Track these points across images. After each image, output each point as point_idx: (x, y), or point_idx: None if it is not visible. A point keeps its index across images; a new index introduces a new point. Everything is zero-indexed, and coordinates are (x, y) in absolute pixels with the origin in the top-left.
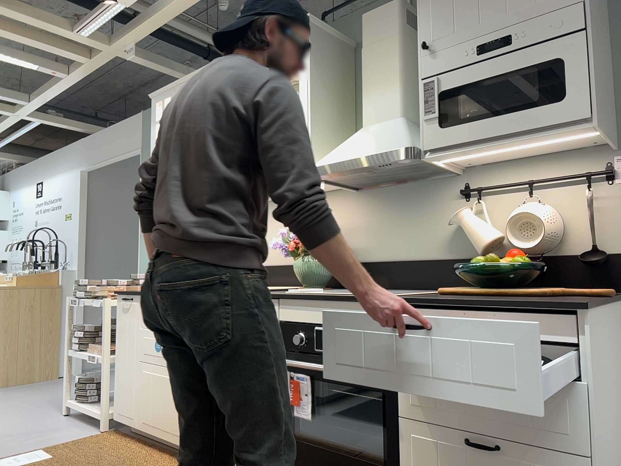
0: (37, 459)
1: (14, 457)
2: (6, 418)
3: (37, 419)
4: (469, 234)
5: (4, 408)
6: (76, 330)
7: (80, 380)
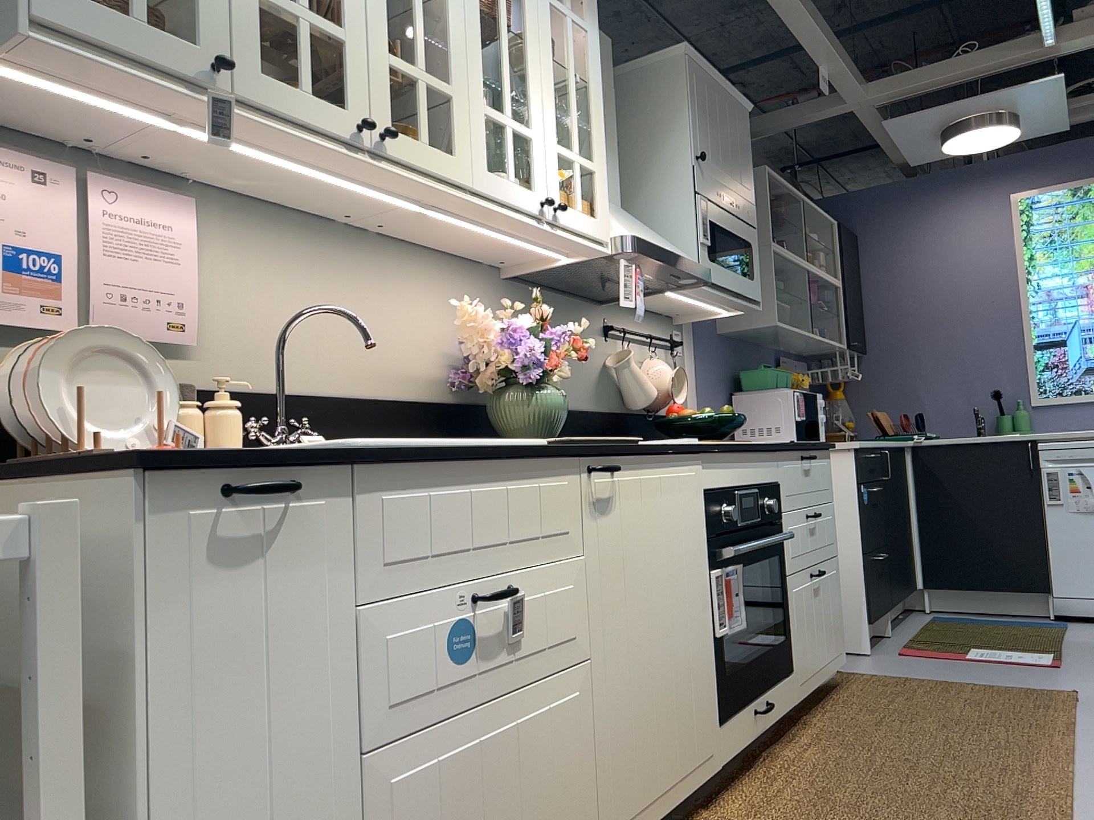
0: None
1: None
2: None
3: None
4: (636, 383)
5: None
6: None
7: None
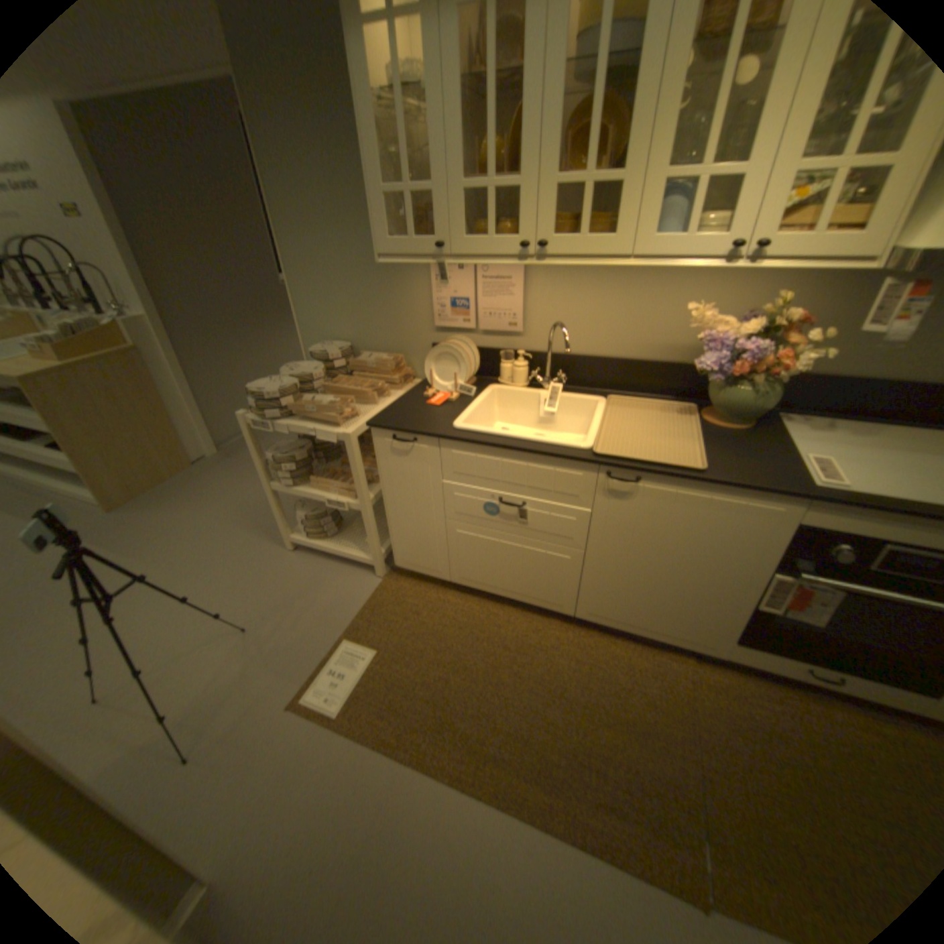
0: (363, 662)
1: (326, 666)
2: (213, 576)
3: (263, 567)
4: None
5: (188, 554)
6: (278, 462)
7: (308, 518)
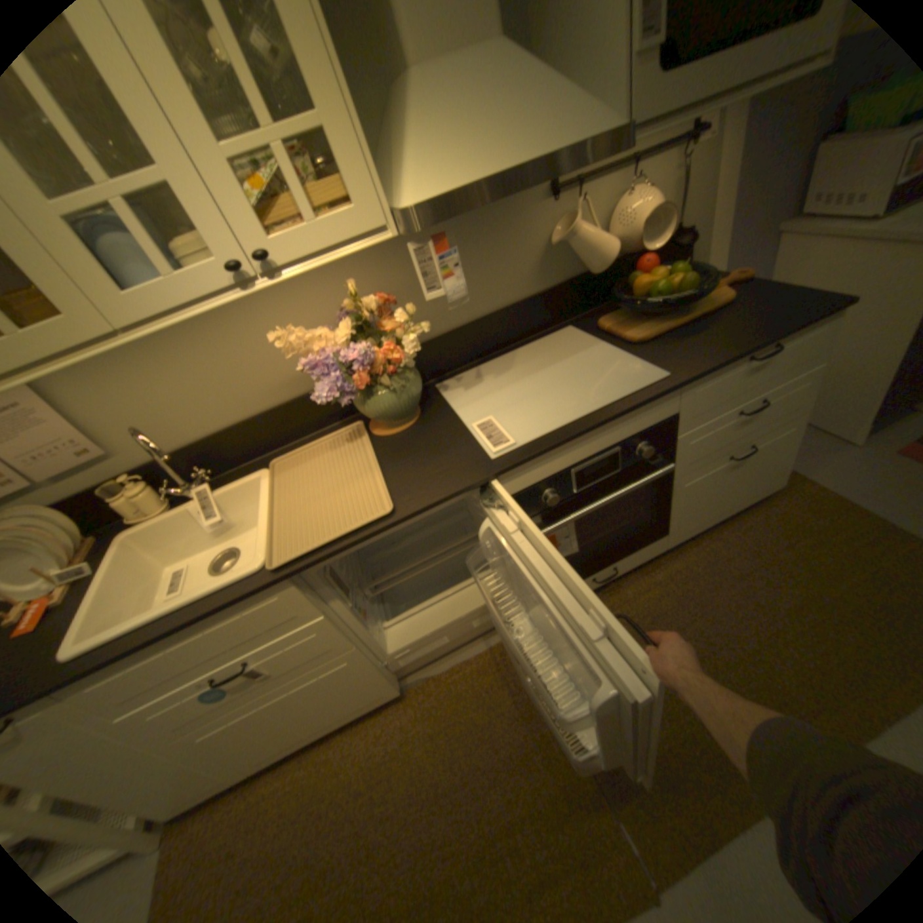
0: None
1: None
2: None
3: None
4: (585, 251)
5: None
6: None
7: None
